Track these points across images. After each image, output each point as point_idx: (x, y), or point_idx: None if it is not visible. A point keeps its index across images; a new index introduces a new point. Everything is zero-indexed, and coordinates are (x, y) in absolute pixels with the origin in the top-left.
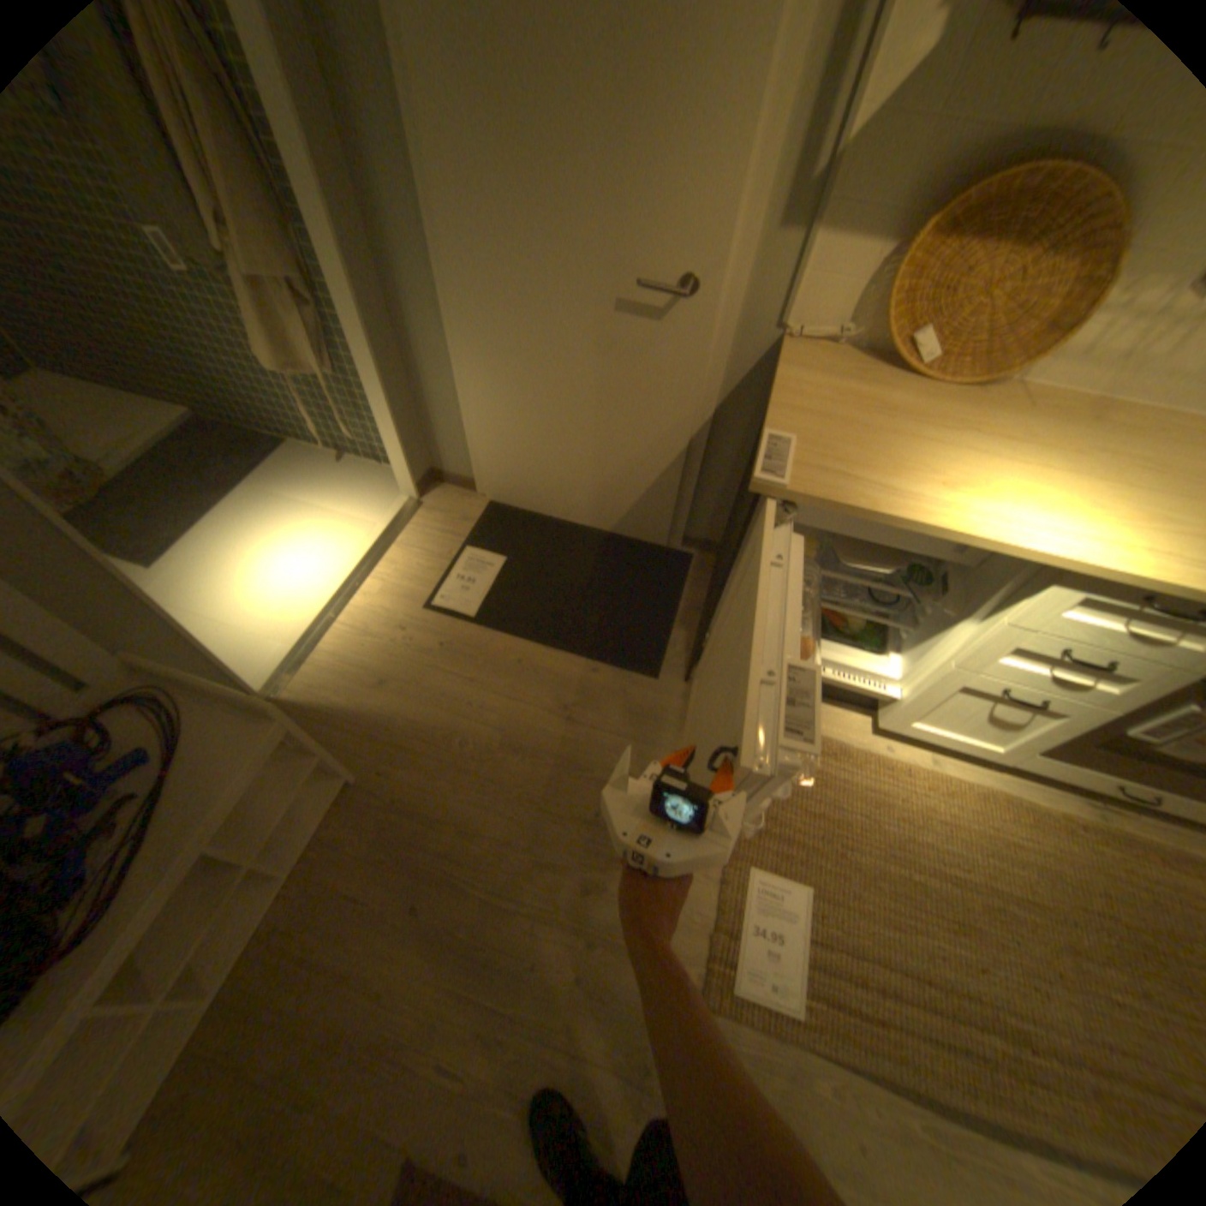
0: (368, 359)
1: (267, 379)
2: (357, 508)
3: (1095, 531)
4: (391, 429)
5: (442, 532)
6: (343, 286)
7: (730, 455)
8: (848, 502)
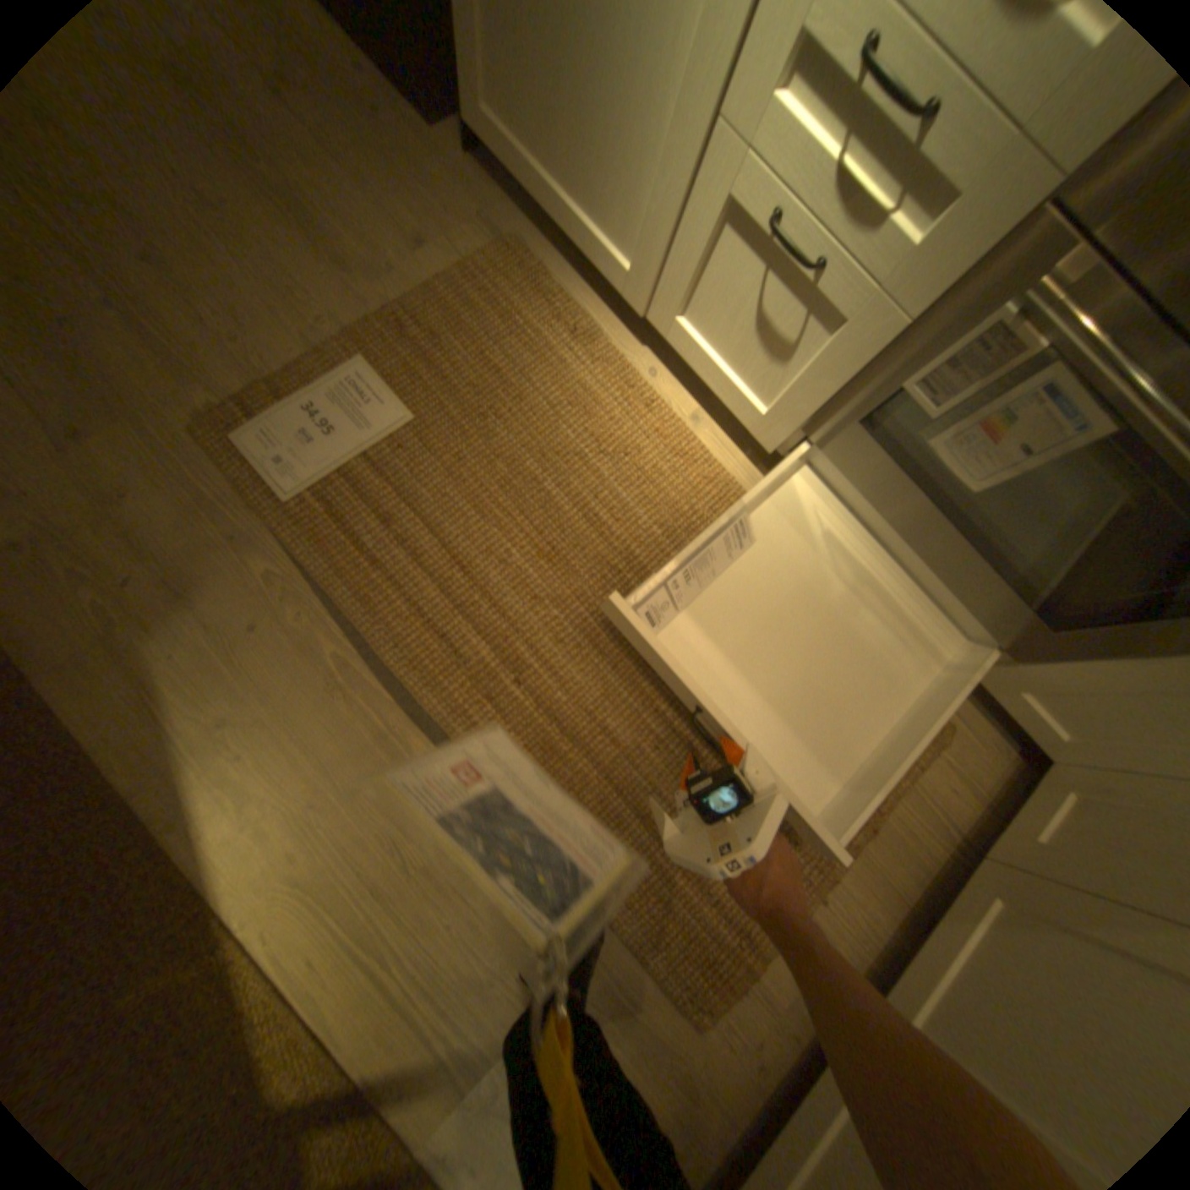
0: None
1: None
2: None
3: None
4: None
5: None
6: None
7: None
8: None
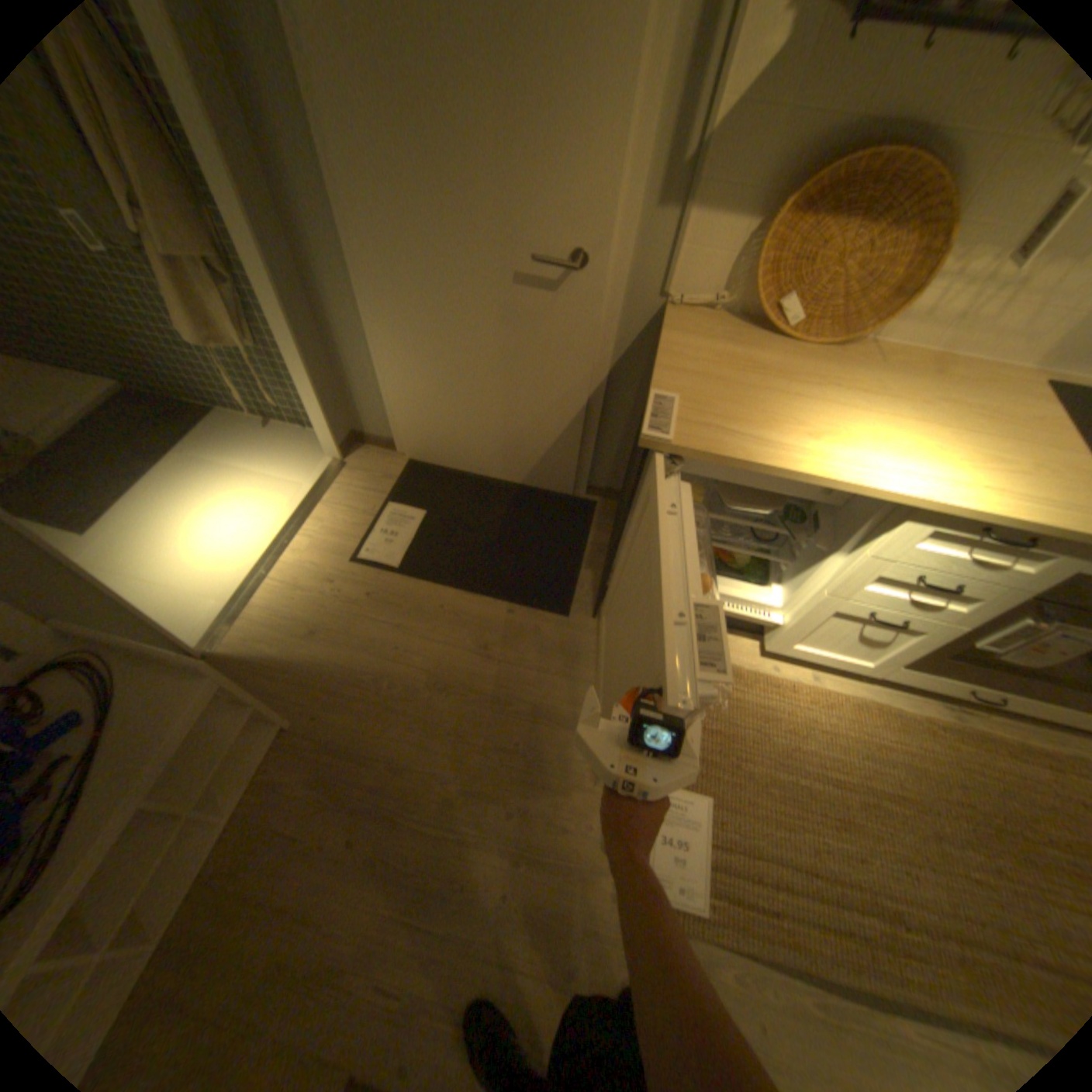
0: (287, 331)
1: (192, 352)
2: (284, 470)
3: (940, 472)
4: (313, 396)
5: (365, 490)
6: (259, 263)
7: (625, 412)
8: (726, 453)
